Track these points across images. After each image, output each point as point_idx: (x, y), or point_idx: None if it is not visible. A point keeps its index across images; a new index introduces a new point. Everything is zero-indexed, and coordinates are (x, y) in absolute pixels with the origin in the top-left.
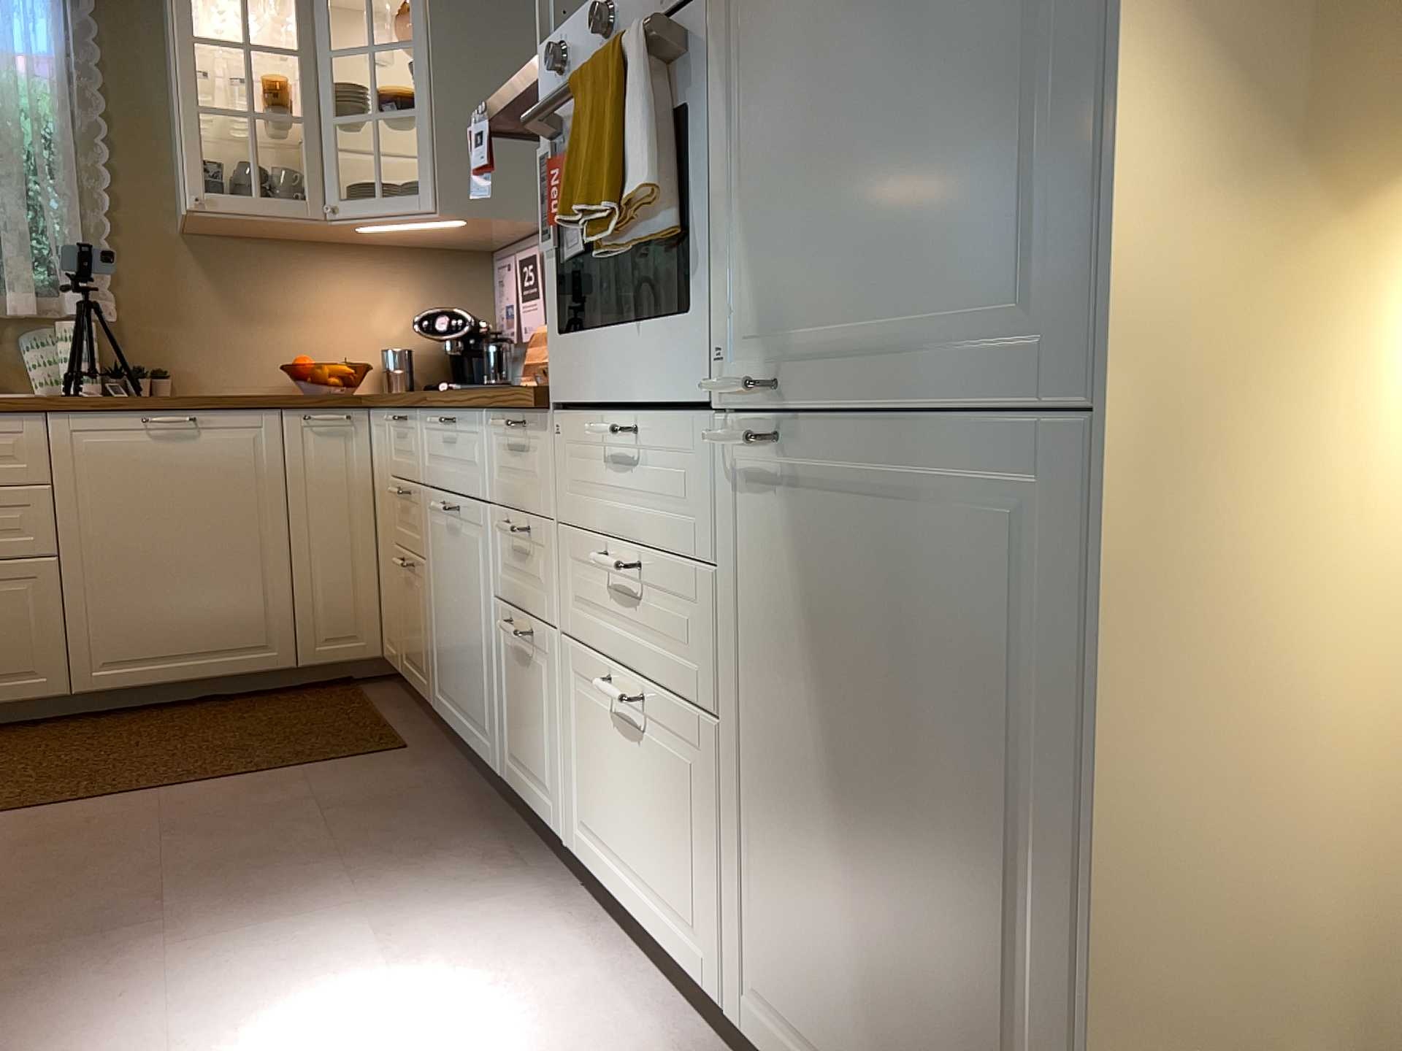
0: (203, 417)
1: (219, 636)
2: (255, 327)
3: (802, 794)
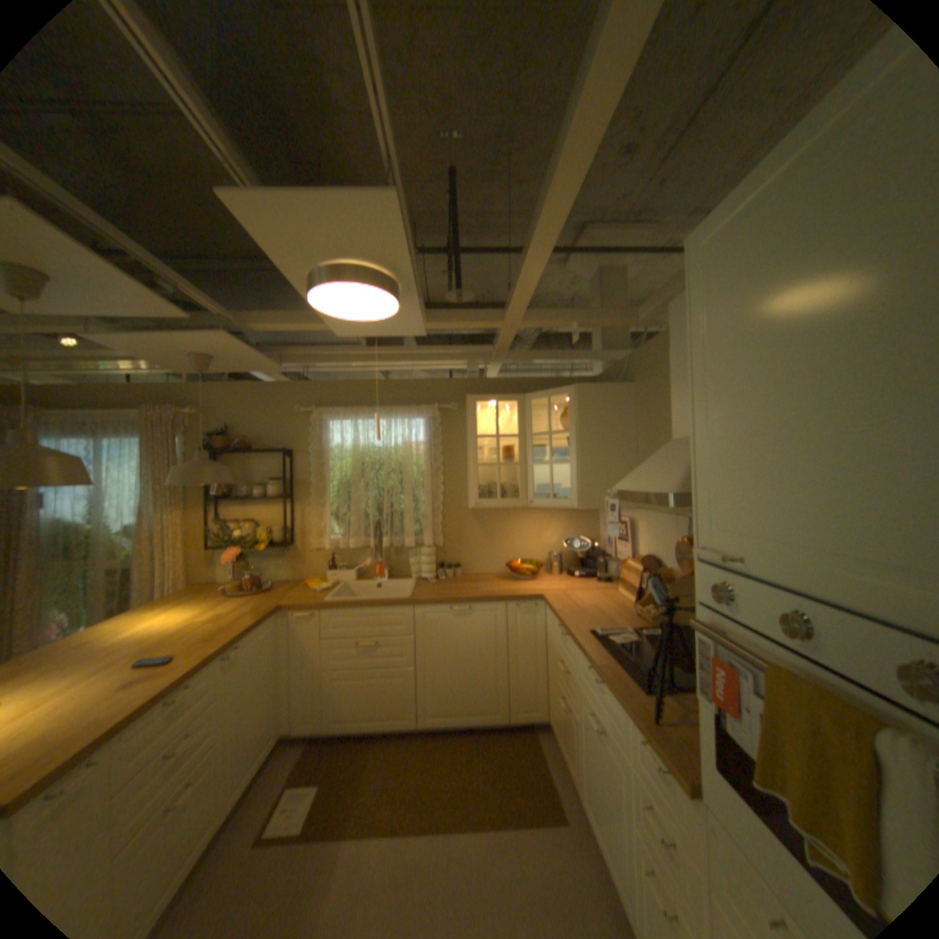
0: (474, 606)
1: (476, 707)
2: (495, 543)
3: None
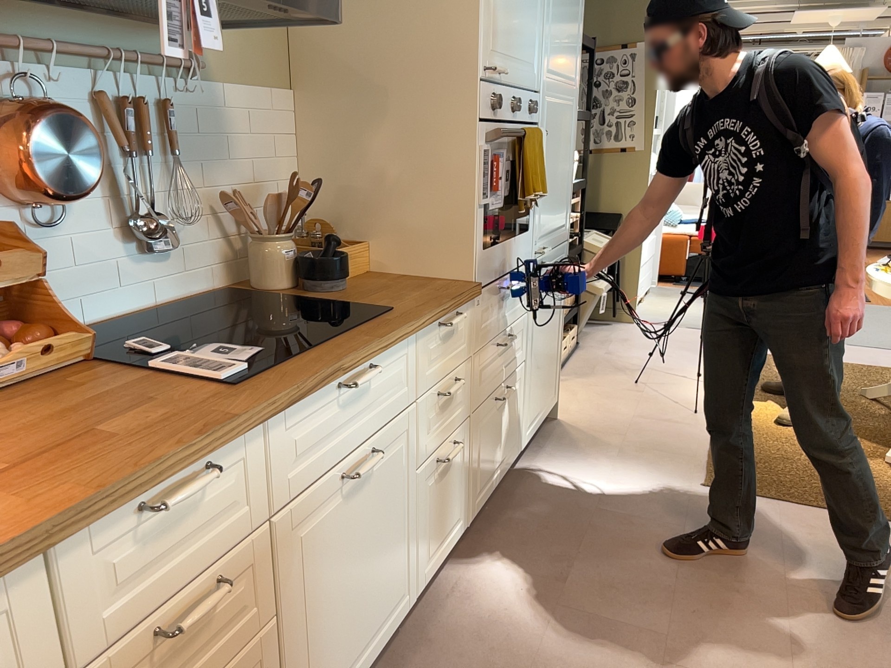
0: None
1: None
2: None
3: (537, 352)
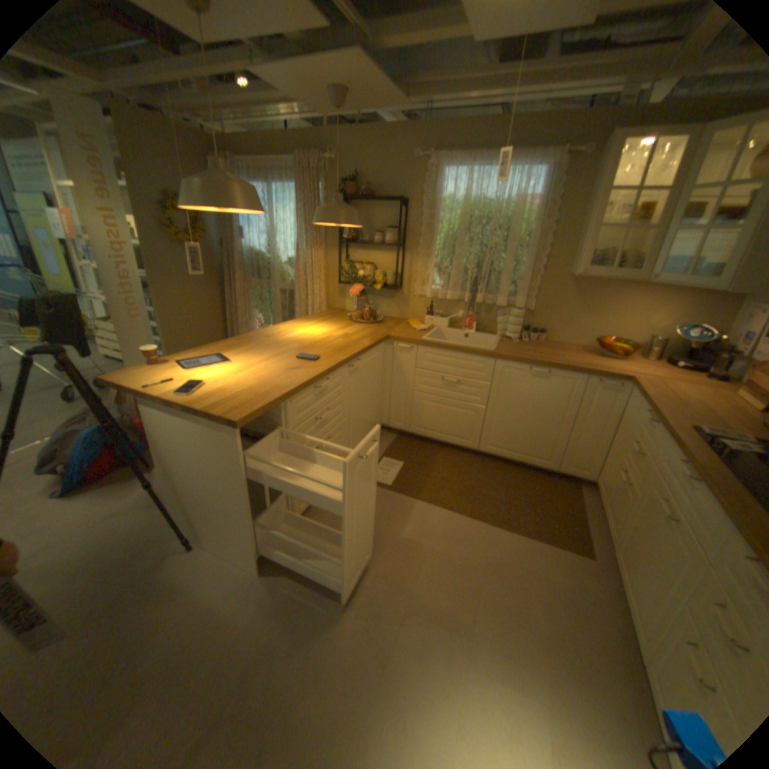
0: (554, 372)
1: (532, 451)
2: (590, 316)
3: None
